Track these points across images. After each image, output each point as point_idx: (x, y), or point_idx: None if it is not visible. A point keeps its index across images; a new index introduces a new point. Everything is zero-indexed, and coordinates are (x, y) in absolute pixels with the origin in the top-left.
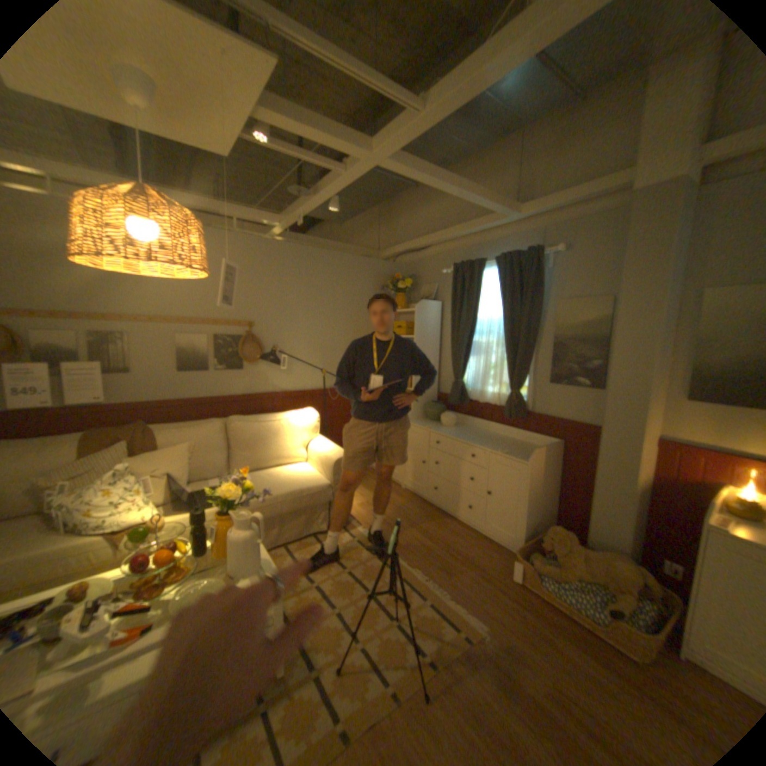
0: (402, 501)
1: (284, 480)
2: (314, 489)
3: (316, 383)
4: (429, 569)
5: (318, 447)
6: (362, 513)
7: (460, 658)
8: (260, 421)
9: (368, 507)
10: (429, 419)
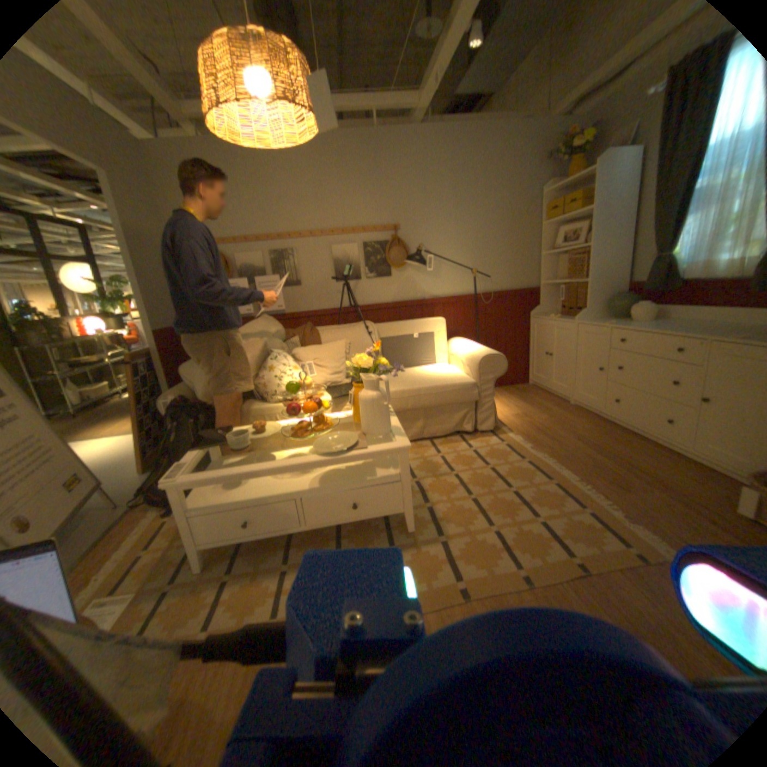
0: (569, 415)
1: (428, 376)
2: (458, 385)
3: (467, 286)
4: (595, 481)
5: (465, 348)
6: (516, 422)
7: (624, 571)
8: (406, 321)
9: (524, 417)
10: (615, 315)
